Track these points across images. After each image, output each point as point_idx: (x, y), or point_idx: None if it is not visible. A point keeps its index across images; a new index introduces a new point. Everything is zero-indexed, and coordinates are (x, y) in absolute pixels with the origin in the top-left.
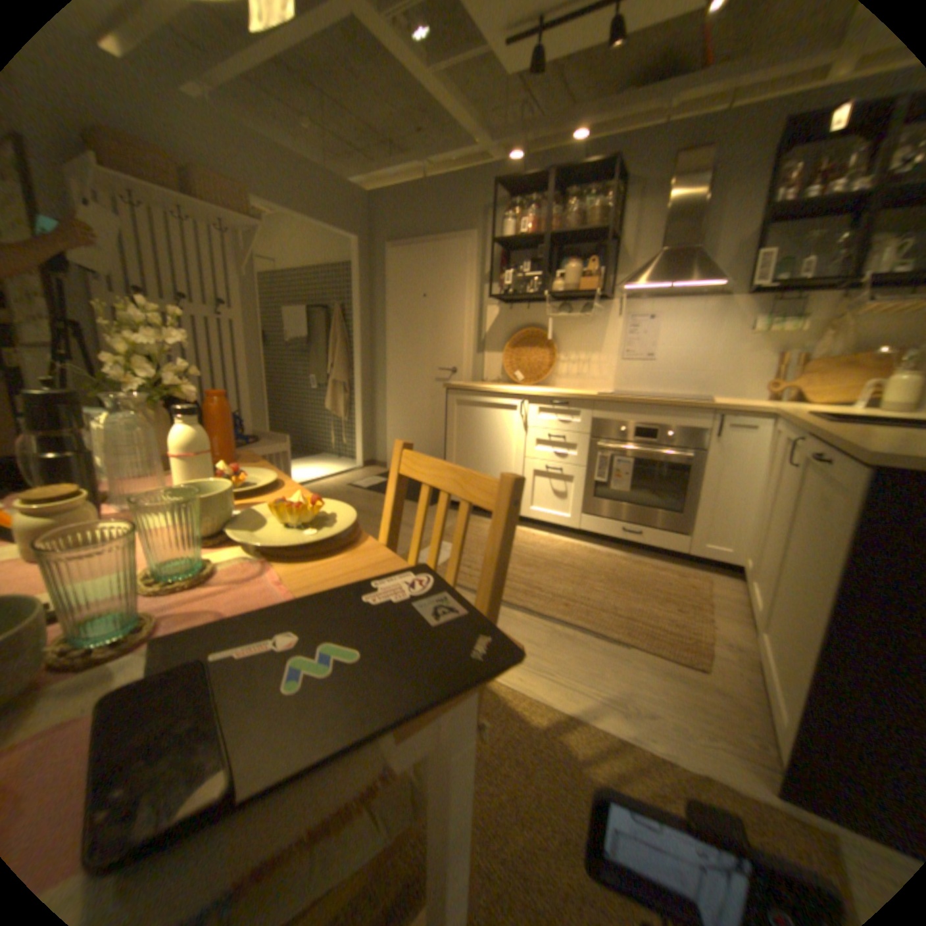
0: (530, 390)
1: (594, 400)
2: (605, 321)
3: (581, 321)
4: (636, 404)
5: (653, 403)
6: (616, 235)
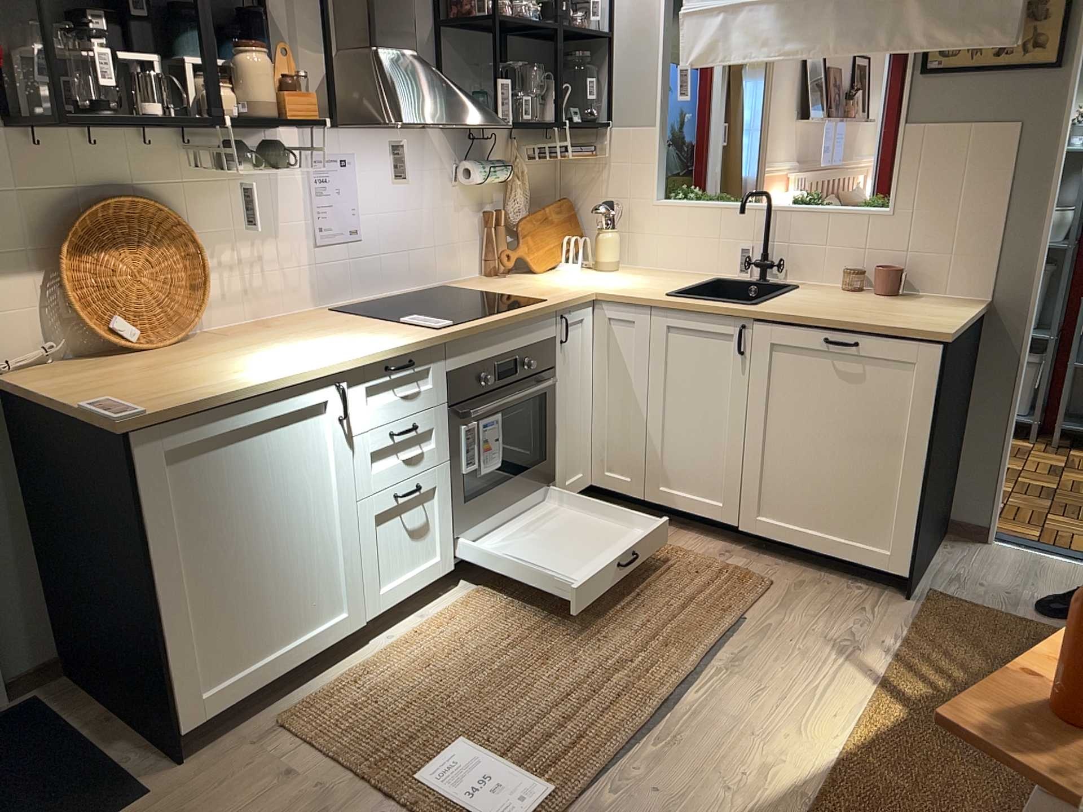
0: (336, 357)
1: (450, 340)
2: (275, 173)
3: (230, 174)
4: (495, 328)
5: (513, 319)
6: None
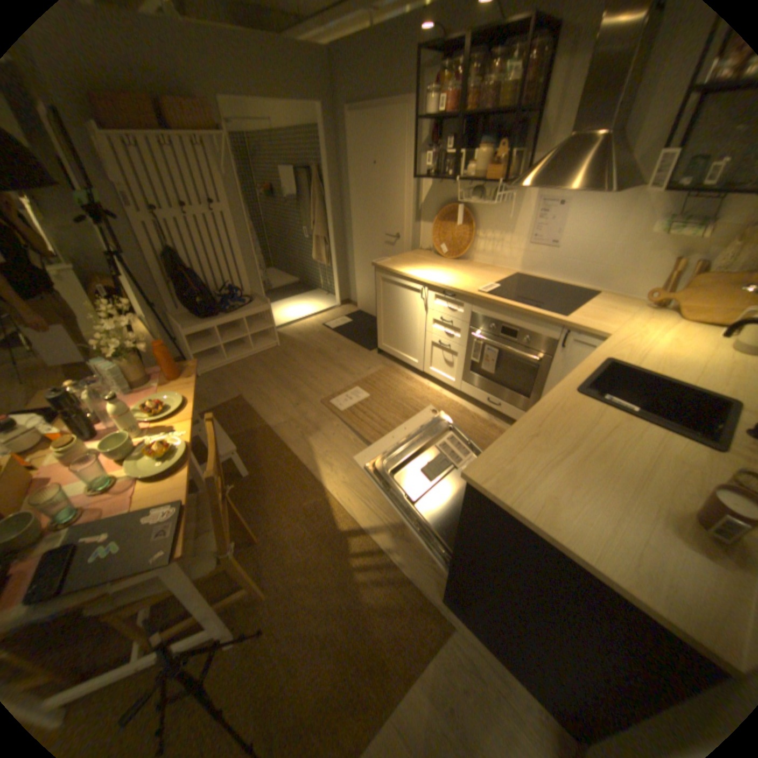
0: (431, 278)
1: (473, 297)
2: (520, 202)
3: (499, 200)
4: (503, 307)
5: (516, 309)
6: (536, 108)
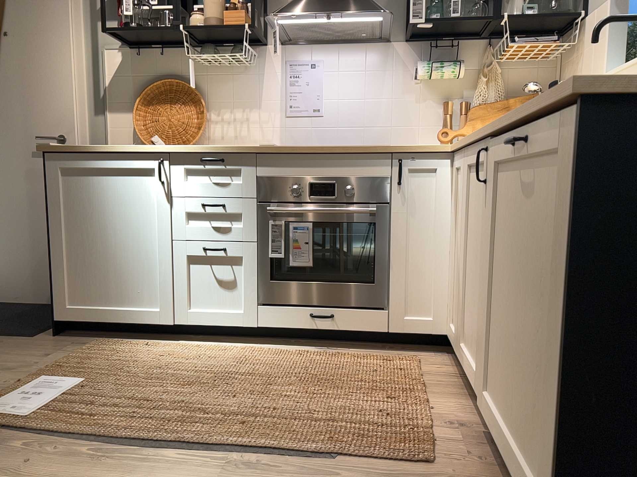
0: (172, 146)
1: (258, 152)
2: (262, 71)
3: (233, 71)
4: (309, 154)
5: (327, 150)
6: None
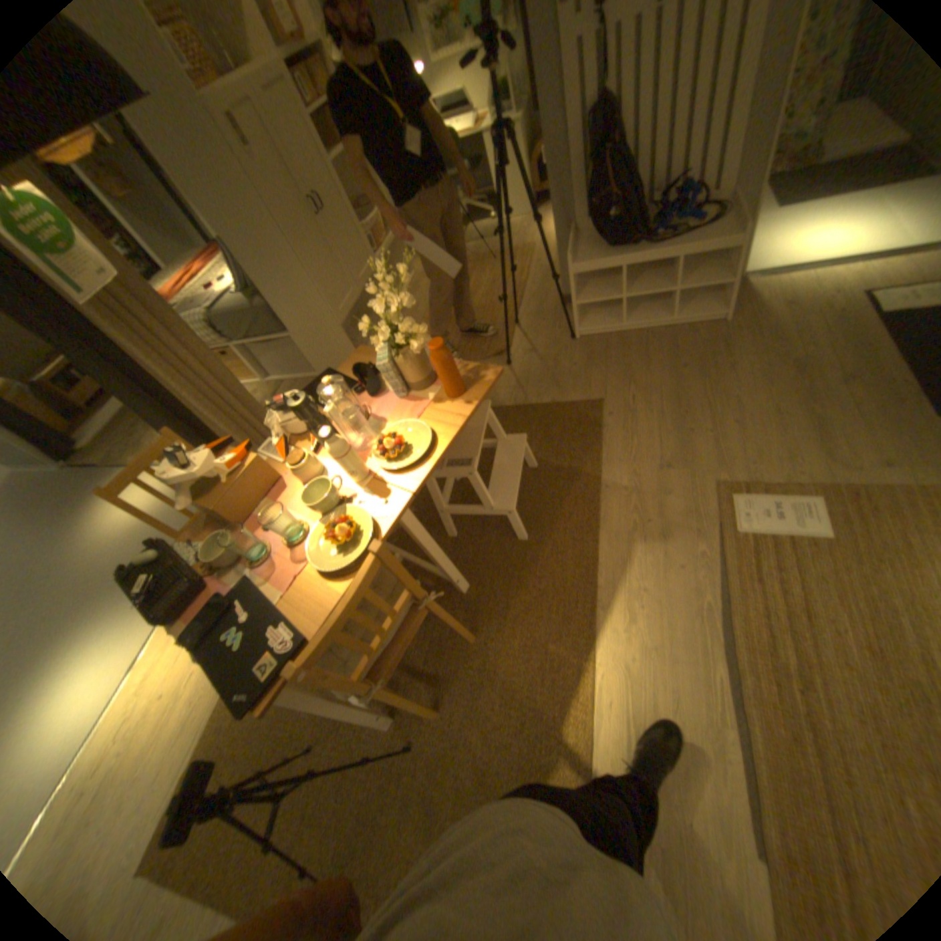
0: None
1: None
2: None
3: None
4: None
5: None
6: None
